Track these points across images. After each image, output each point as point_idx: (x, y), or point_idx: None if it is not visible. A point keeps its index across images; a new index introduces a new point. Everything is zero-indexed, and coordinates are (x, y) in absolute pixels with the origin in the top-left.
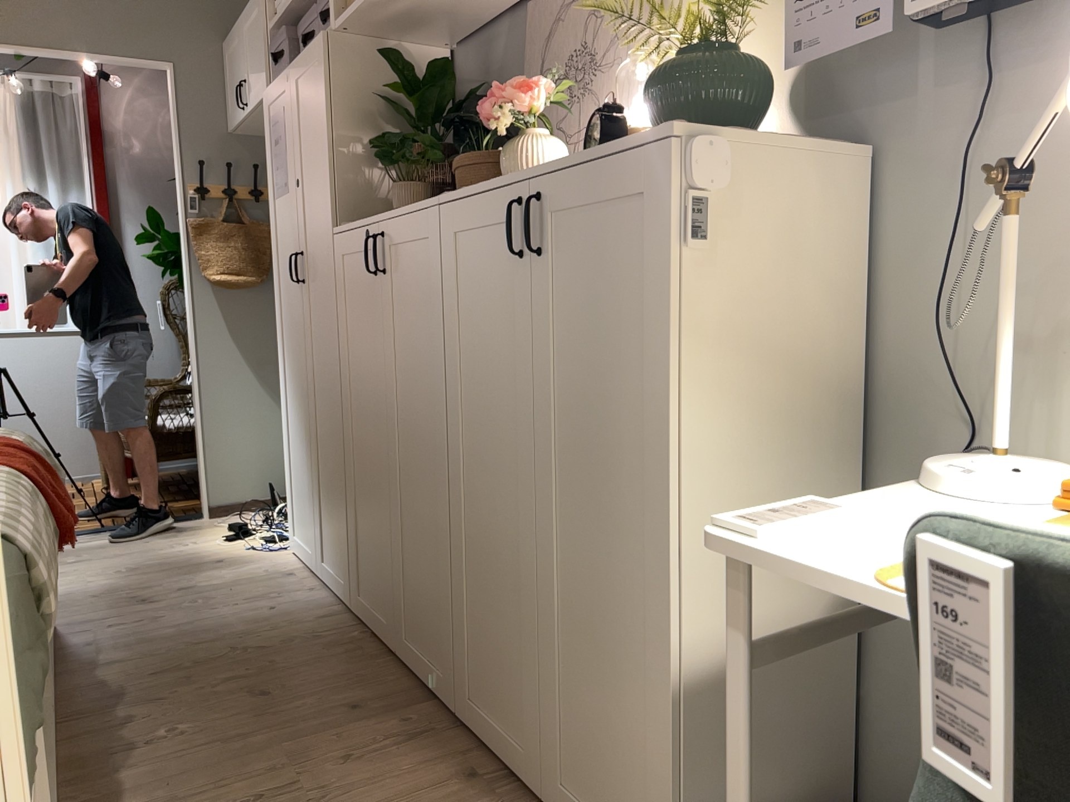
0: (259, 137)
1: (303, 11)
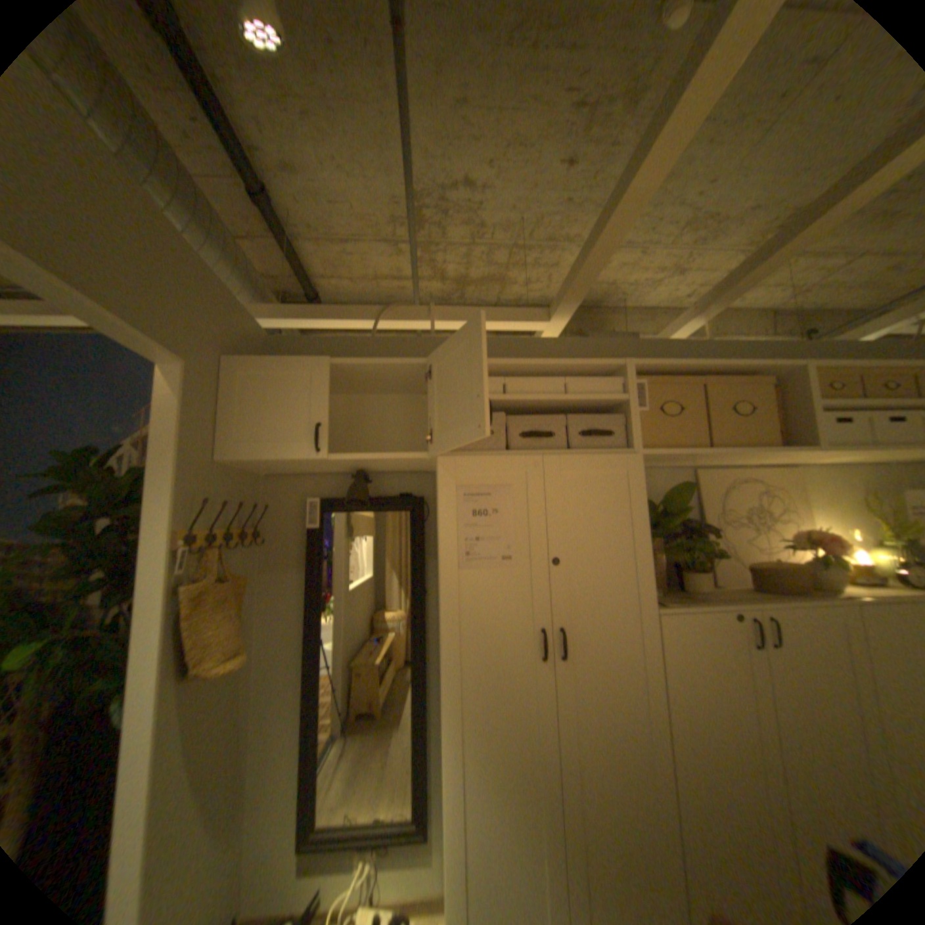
0: (235, 469)
1: (499, 405)
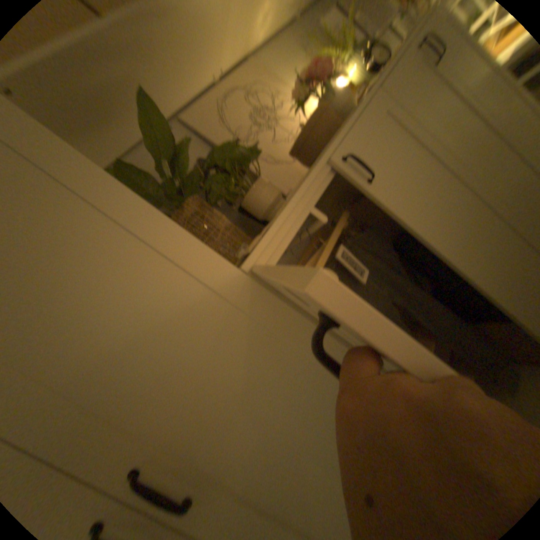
0: None
1: None
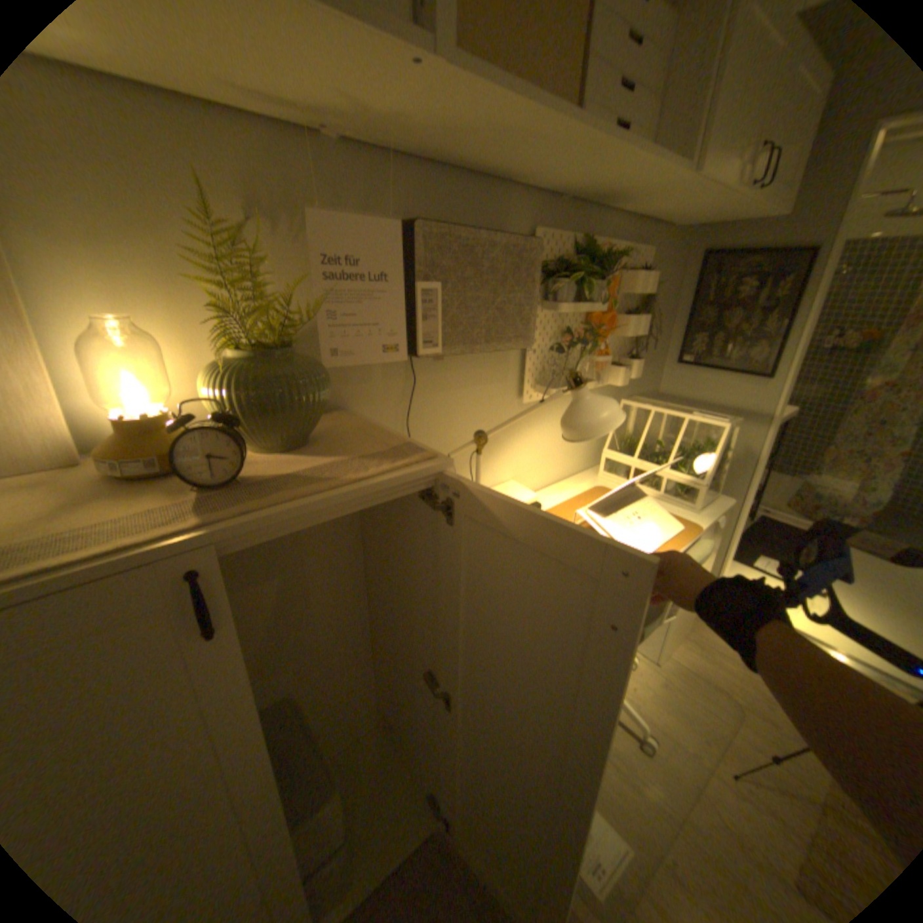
0: None
1: None
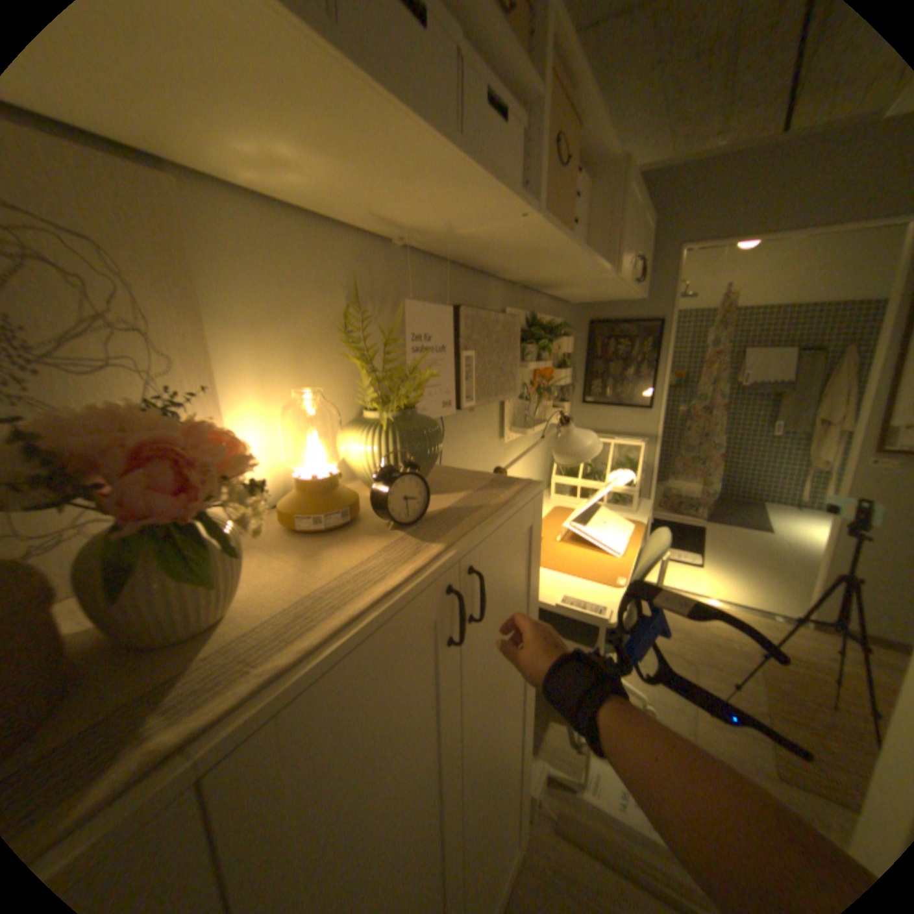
0: None
1: None
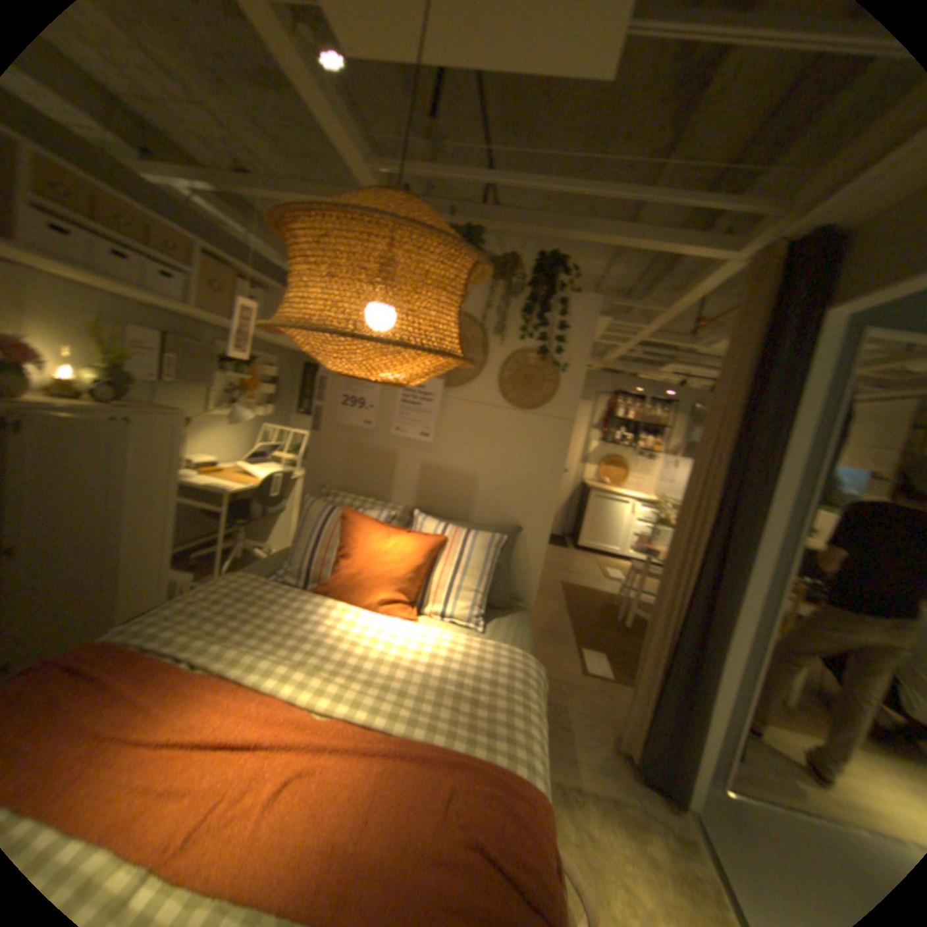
0: None
1: None
